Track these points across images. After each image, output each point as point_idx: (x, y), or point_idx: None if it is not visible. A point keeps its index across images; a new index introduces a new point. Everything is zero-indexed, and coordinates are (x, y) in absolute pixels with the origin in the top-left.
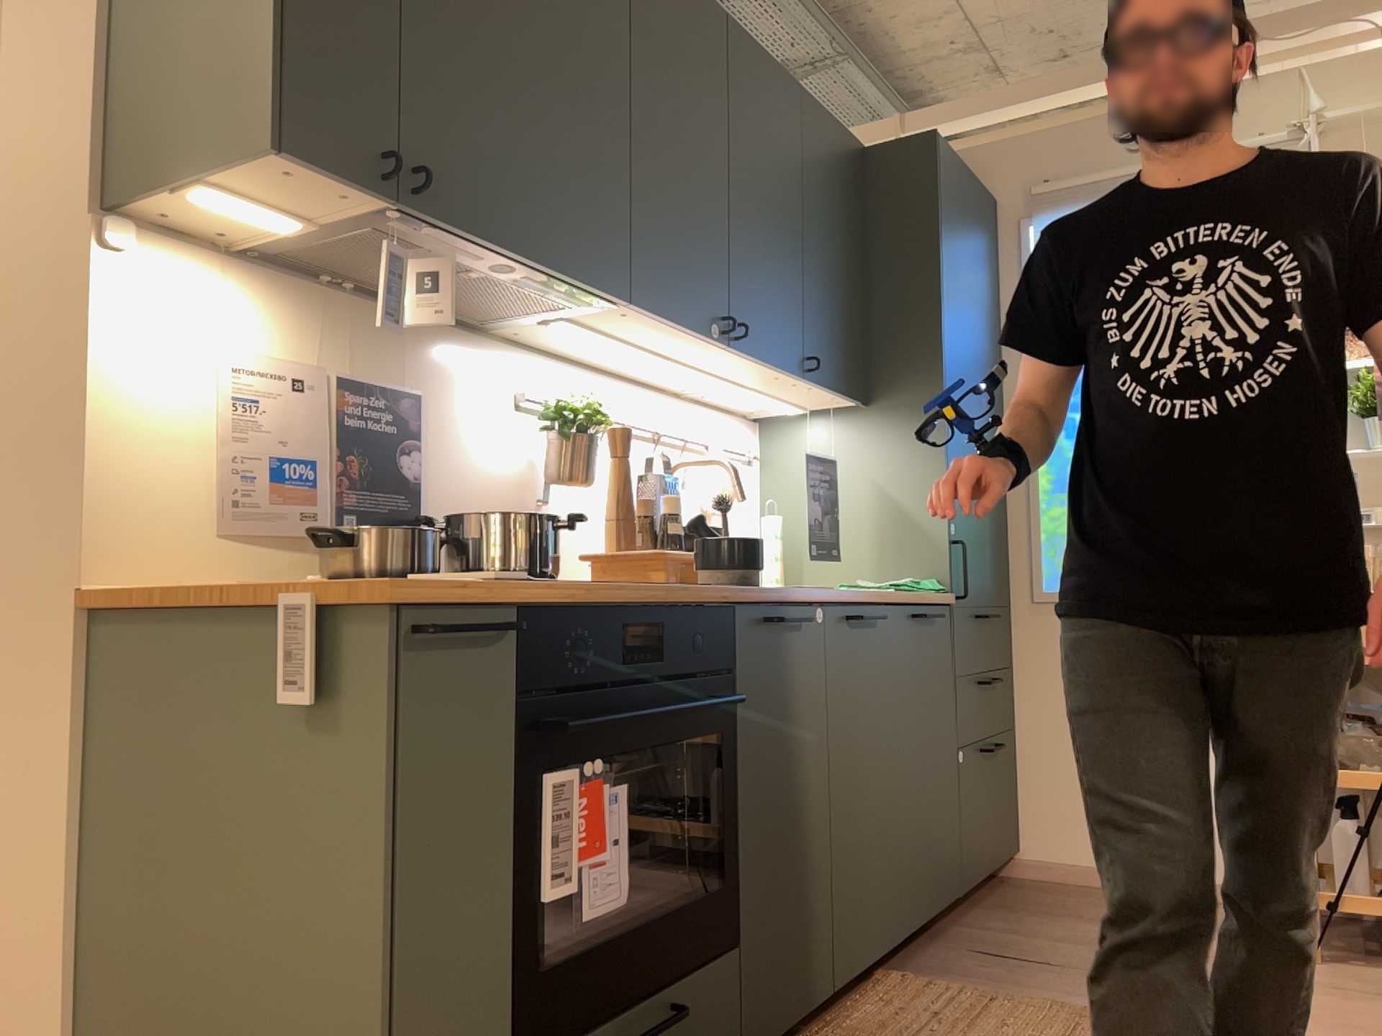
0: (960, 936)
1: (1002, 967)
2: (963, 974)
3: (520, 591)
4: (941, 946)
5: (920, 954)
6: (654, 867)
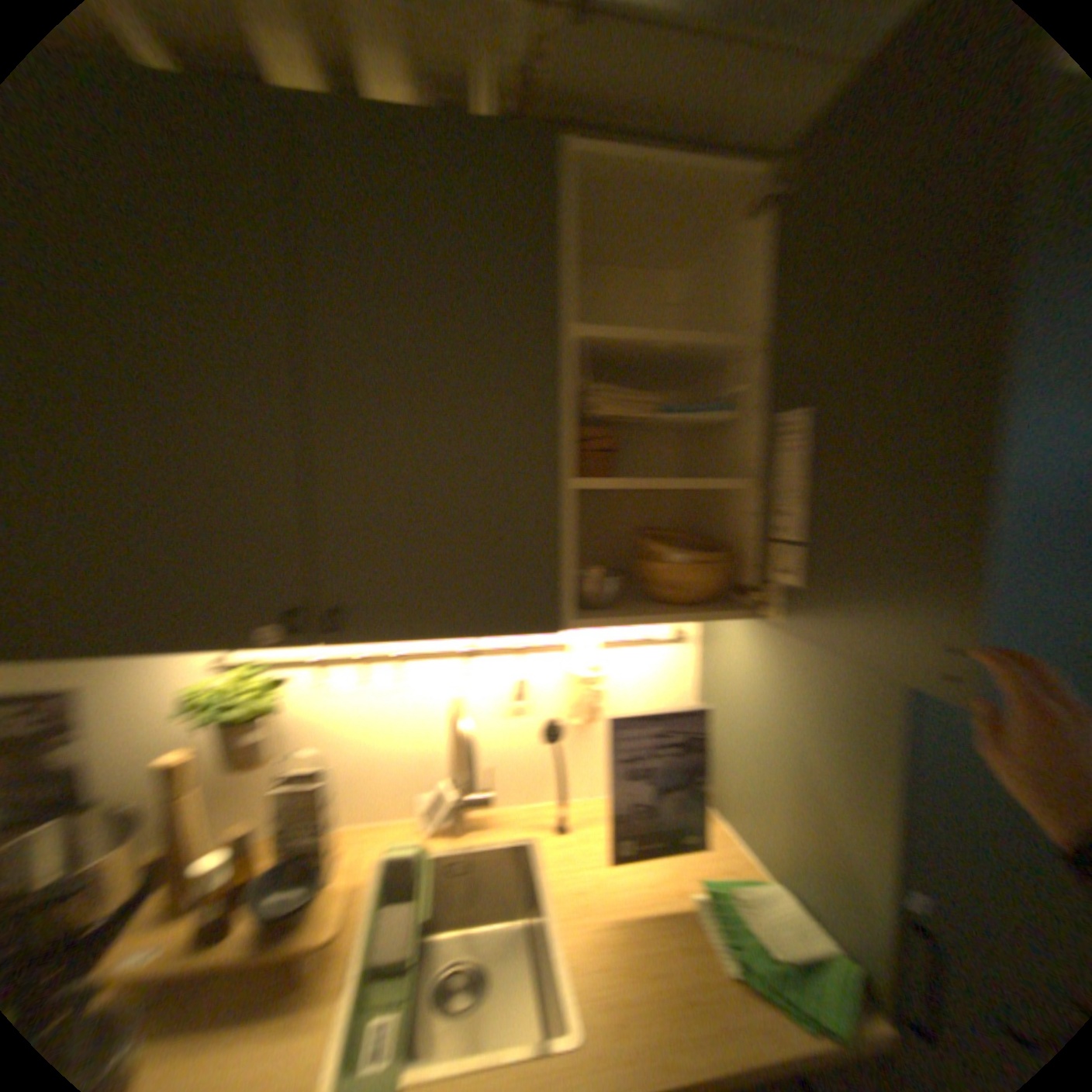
0: None
1: None
2: None
3: None
4: None
5: None
6: None
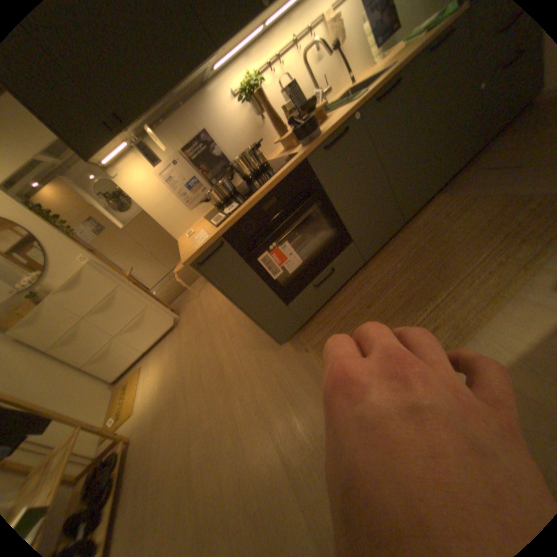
0: (483, 160)
1: (492, 176)
2: (472, 185)
3: (217, 233)
4: (471, 169)
5: (459, 178)
6: (315, 238)
